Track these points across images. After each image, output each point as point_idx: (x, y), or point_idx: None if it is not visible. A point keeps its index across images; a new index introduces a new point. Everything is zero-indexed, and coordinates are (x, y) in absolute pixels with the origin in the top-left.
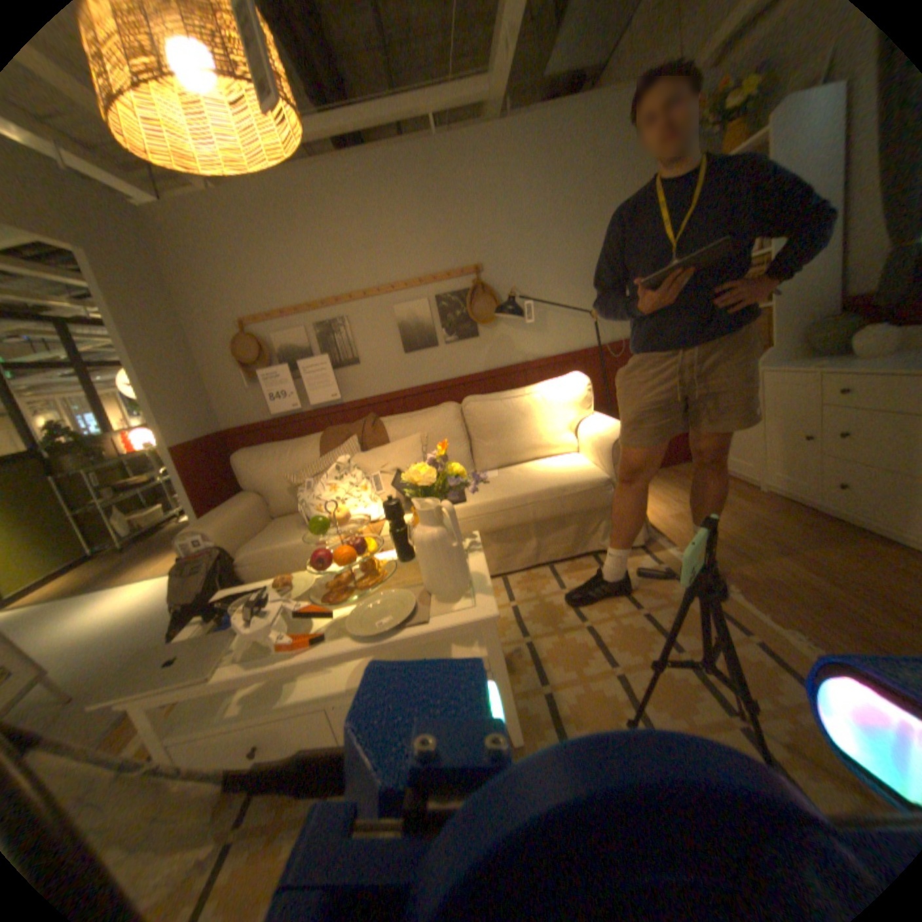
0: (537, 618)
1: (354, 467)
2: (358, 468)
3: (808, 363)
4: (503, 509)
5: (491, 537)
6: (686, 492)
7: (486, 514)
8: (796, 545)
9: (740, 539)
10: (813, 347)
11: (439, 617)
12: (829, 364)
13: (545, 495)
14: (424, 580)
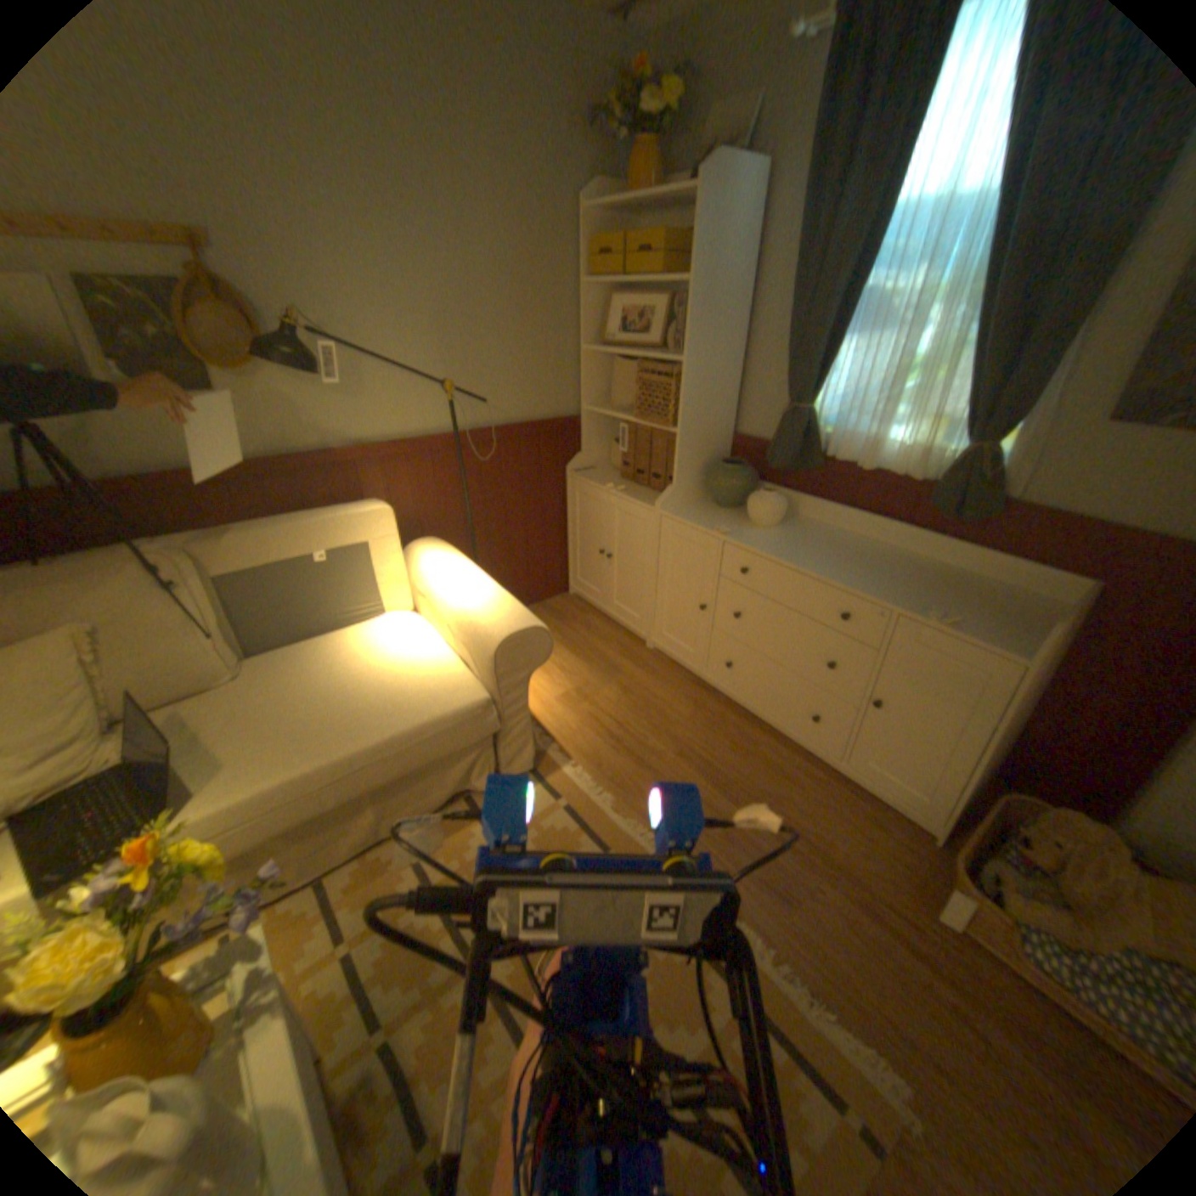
0: (390, 973)
1: None
2: None
3: (707, 518)
4: (308, 795)
5: (285, 837)
6: (568, 650)
7: (272, 812)
8: (689, 739)
9: (636, 736)
10: (706, 490)
11: None
12: (730, 532)
13: (389, 750)
14: None
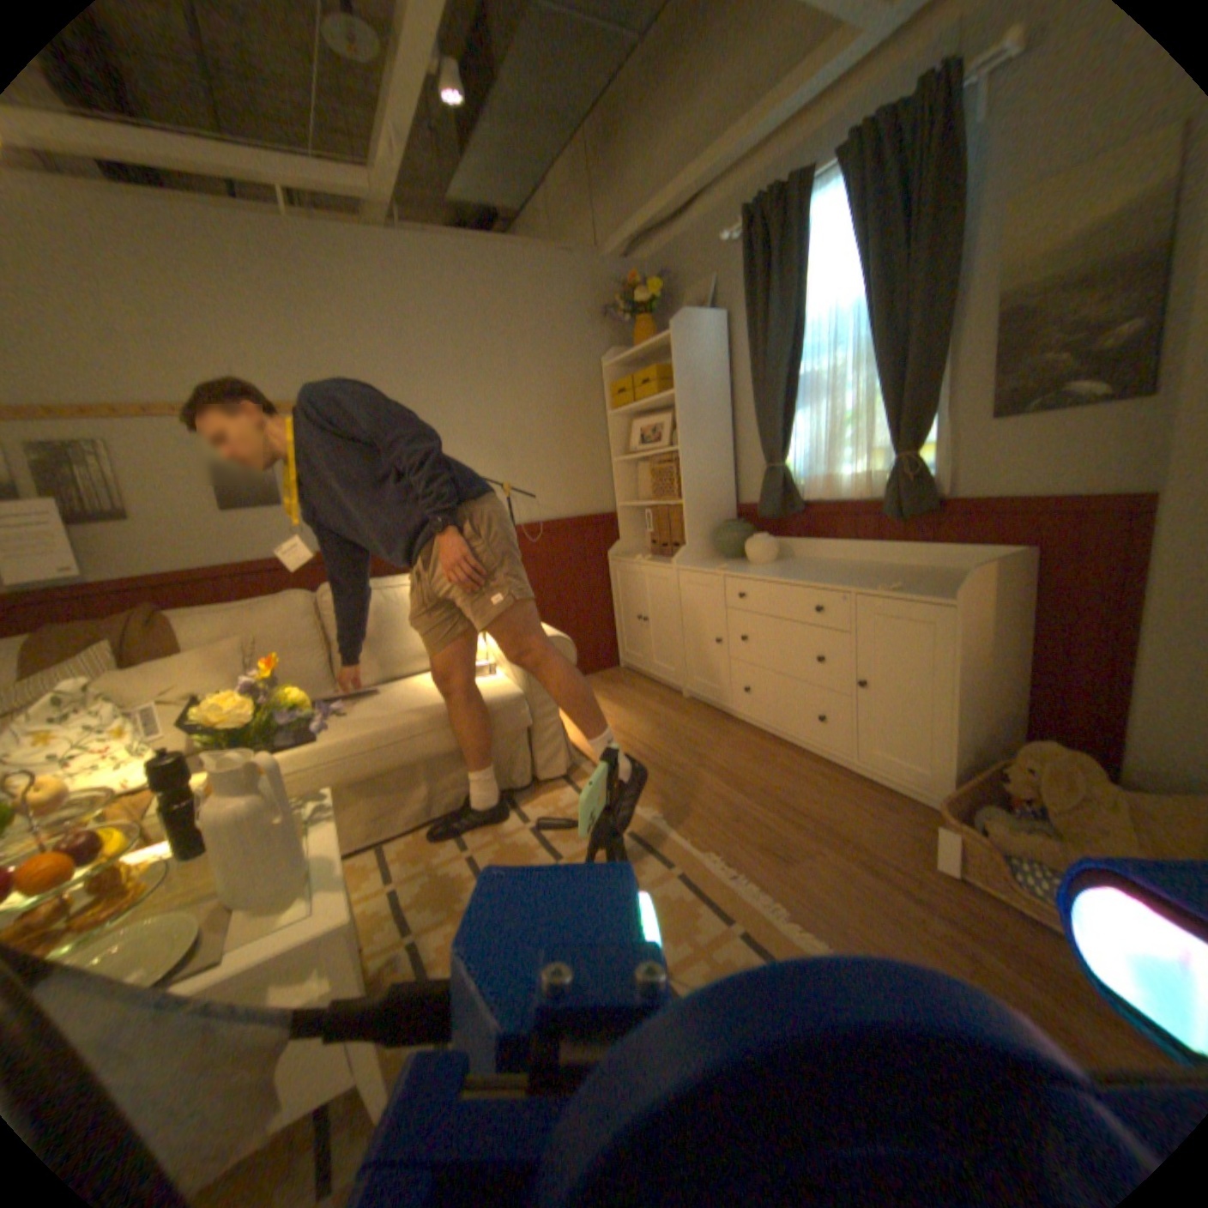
0: (425, 901)
1: (97, 698)
2: (106, 700)
3: (713, 565)
4: (376, 747)
5: (357, 791)
6: (612, 702)
7: (350, 757)
8: (712, 755)
9: (663, 755)
10: (717, 550)
11: (244, 948)
12: (729, 569)
13: (439, 722)
14: (220, 888)
